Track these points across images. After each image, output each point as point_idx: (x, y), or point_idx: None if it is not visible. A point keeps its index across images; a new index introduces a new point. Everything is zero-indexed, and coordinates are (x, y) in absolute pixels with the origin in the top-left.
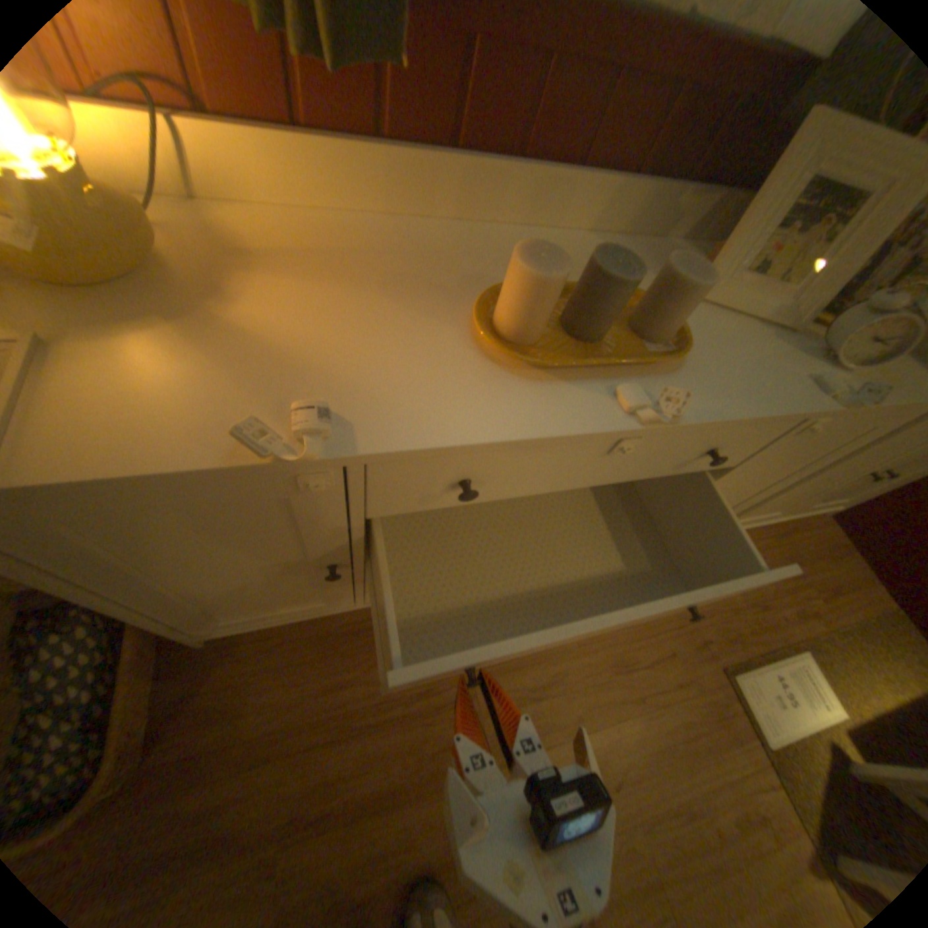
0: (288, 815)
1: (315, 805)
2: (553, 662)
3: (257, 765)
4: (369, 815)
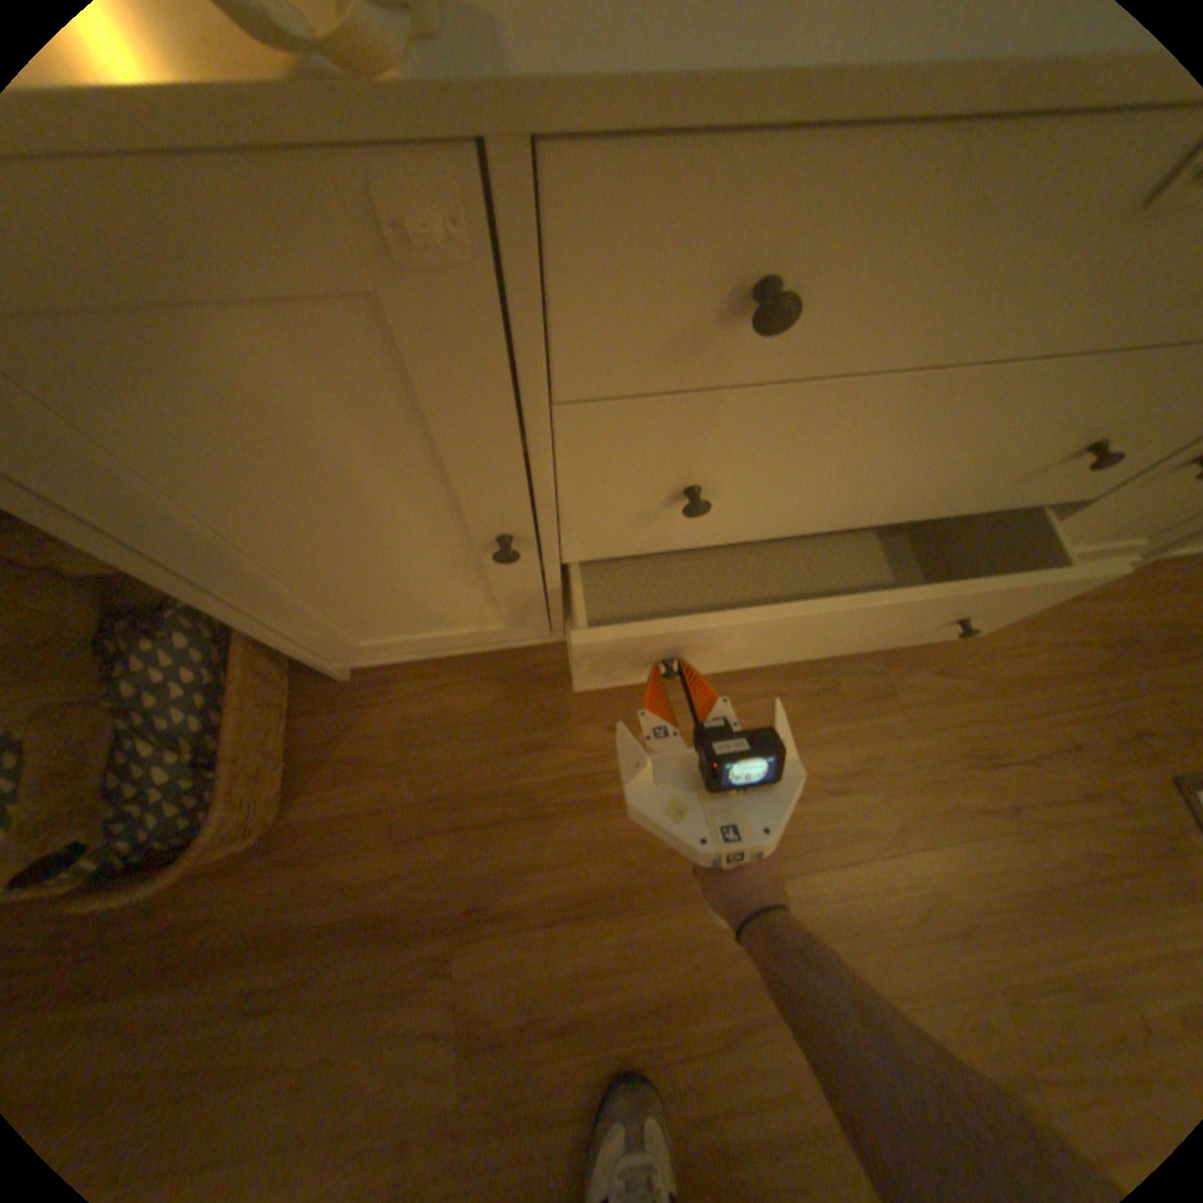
0: (465, 904)
1: (501, 895)
2: (862, 741)
3: (424, 836)
4: (576, 918)
